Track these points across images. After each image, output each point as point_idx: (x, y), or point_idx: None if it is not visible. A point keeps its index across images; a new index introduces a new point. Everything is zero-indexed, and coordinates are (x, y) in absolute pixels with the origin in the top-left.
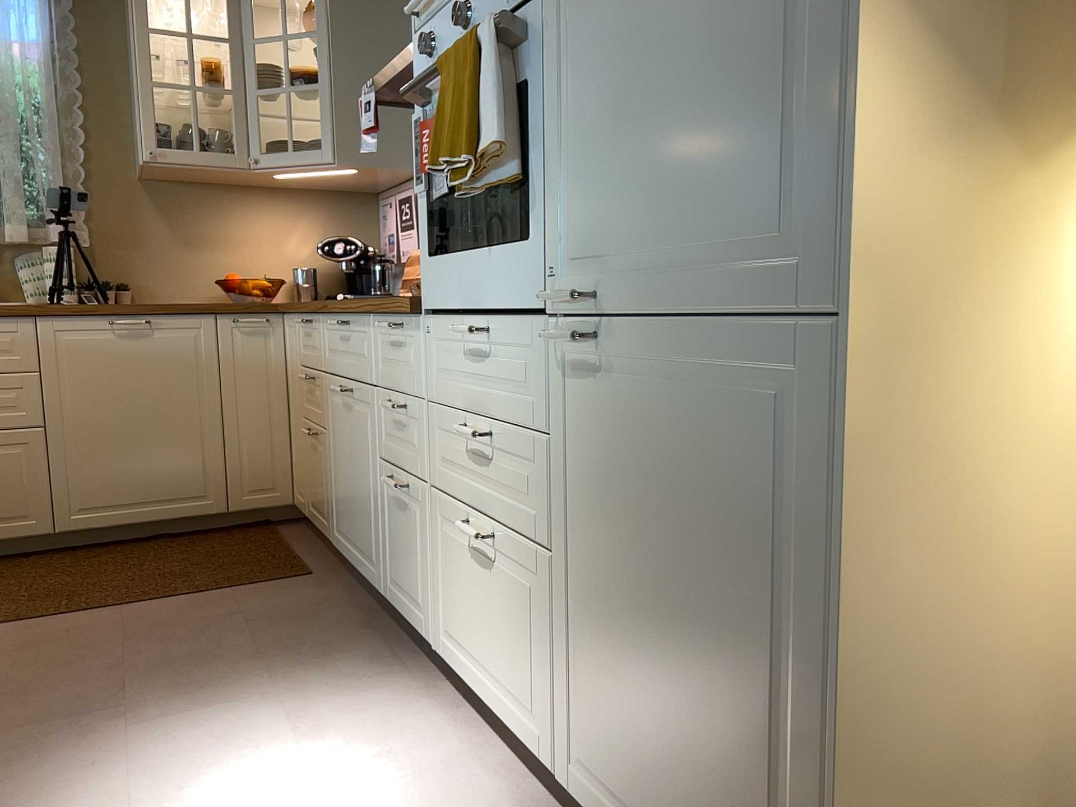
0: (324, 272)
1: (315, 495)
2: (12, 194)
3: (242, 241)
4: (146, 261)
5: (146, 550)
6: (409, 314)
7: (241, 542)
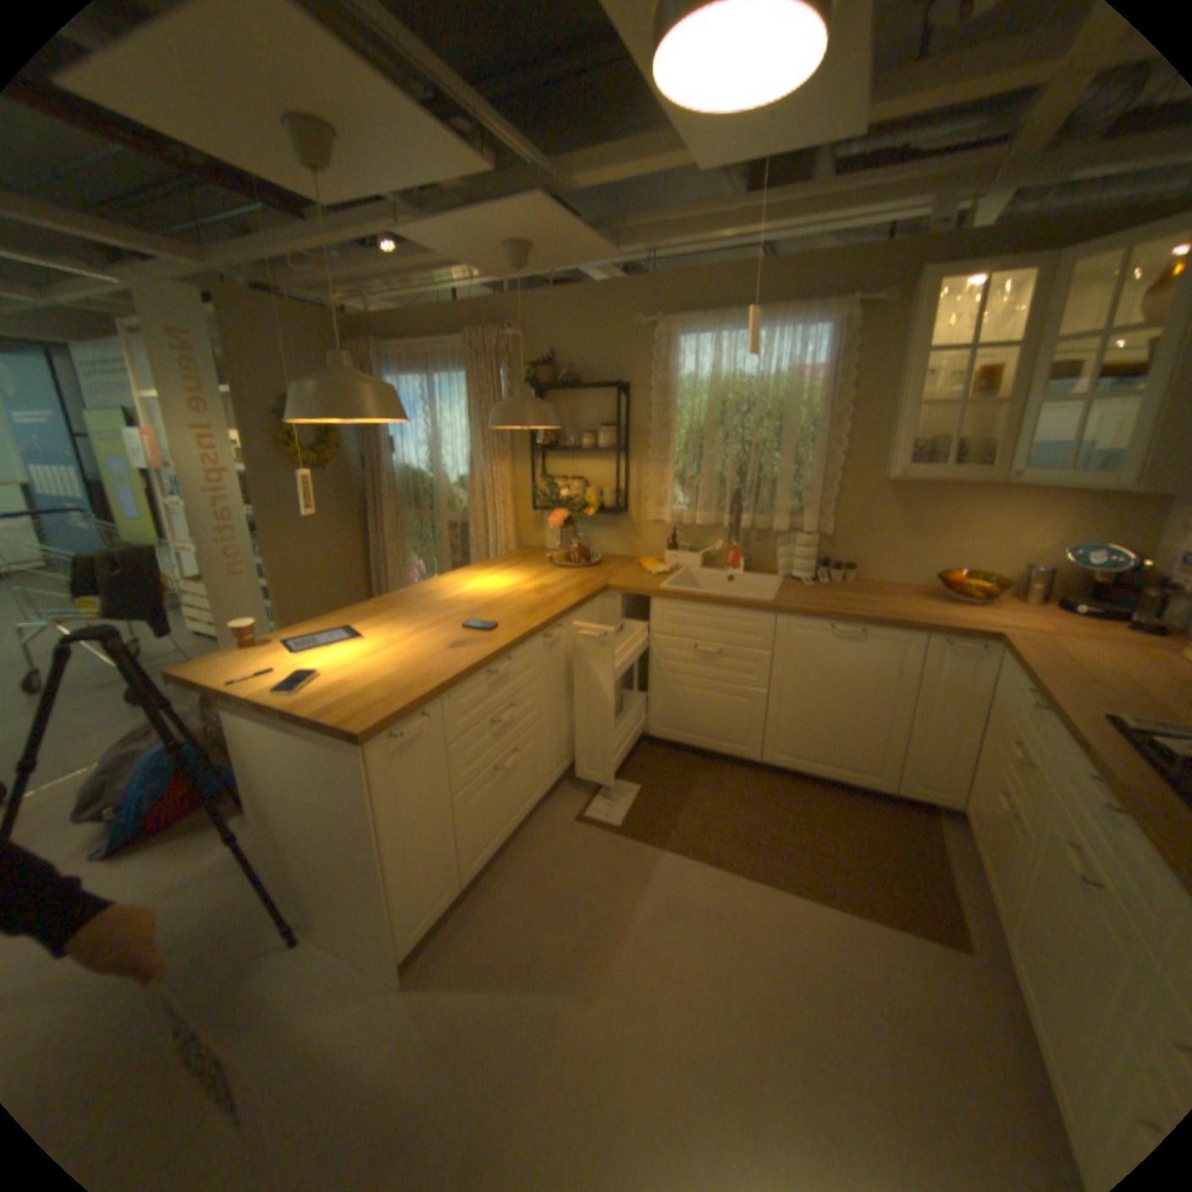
0: (1067, 569)
1: (998, 862)
2: (782, 496)
3: (977, 532)
4: (876, 546)
5: (823, 802)
6: None
7: (904, 834)
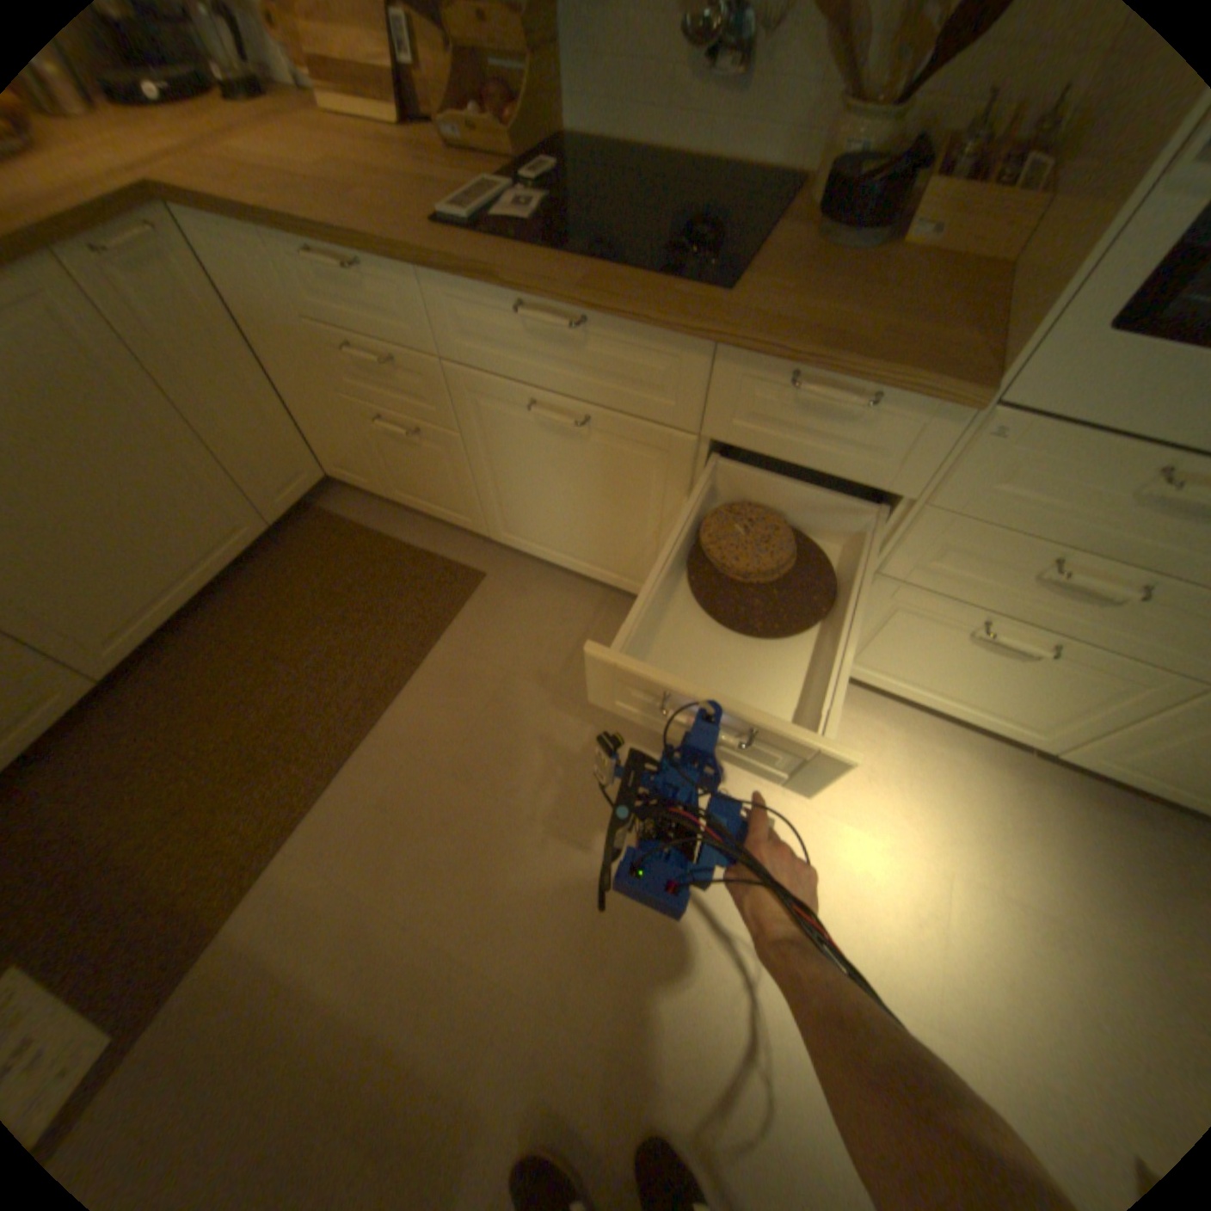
0: None
1: (418, 488)
2: None
3: None
4: None
5: (225, 622)
6: (959, 403)
7: (320, 554)
